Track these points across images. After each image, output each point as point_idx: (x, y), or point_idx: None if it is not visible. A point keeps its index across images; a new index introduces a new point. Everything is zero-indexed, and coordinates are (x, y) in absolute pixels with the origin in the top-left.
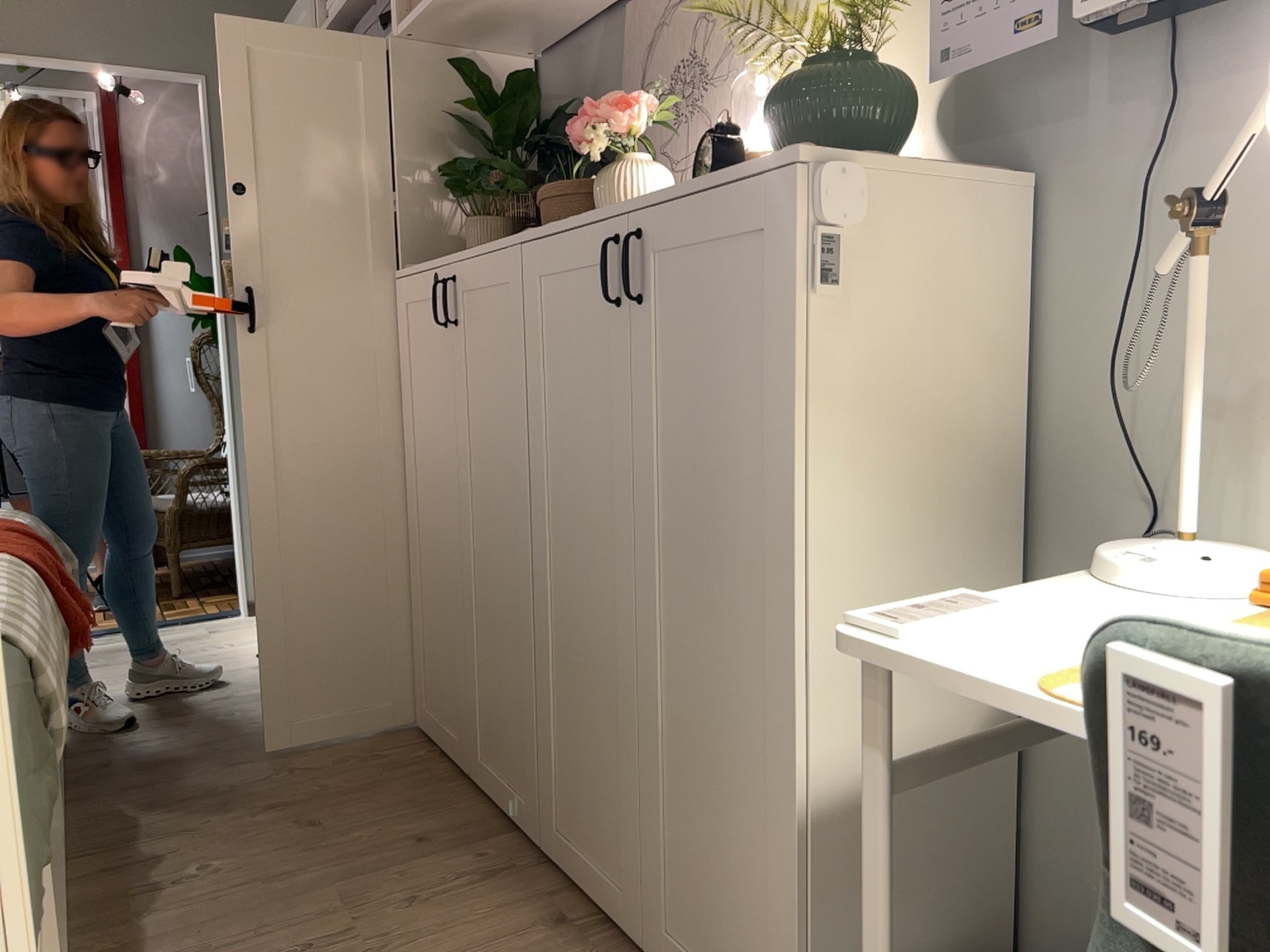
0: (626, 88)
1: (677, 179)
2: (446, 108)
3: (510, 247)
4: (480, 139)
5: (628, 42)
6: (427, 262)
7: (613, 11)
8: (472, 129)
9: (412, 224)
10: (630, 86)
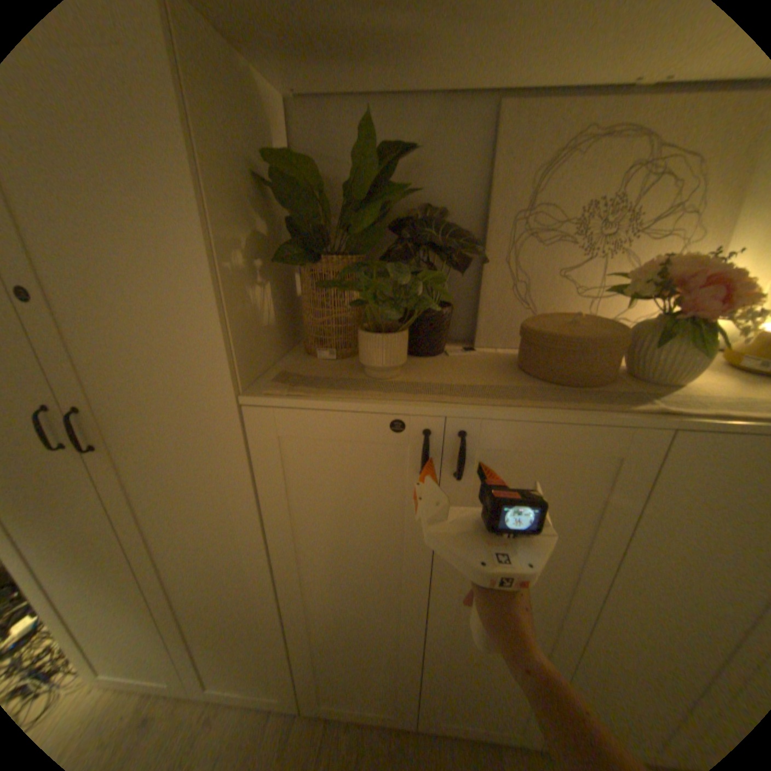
0: (496, 195)
1: (582, 302)
2: (241, 153)
3: (644, 426)
4: (290, 207)
5: (504, 147)
6: (360, 398)
7: (459, 94)
8: (275, 190)
9: (241, 326)
10: (508, 196)
